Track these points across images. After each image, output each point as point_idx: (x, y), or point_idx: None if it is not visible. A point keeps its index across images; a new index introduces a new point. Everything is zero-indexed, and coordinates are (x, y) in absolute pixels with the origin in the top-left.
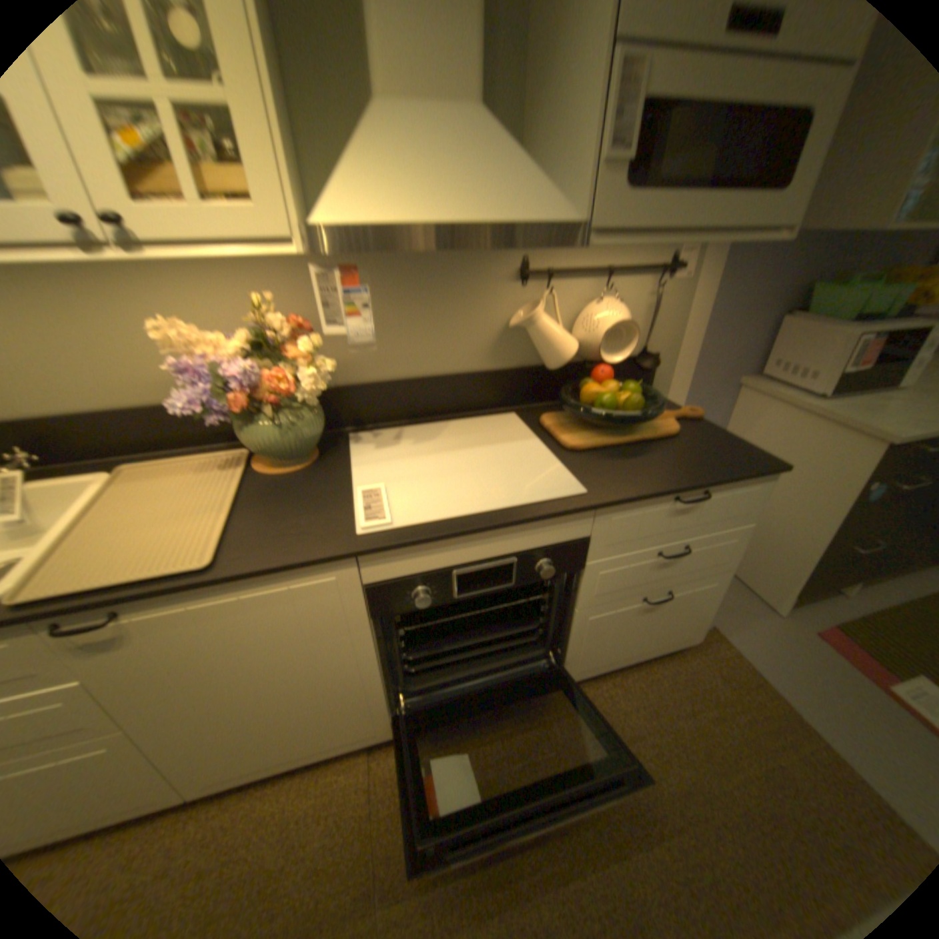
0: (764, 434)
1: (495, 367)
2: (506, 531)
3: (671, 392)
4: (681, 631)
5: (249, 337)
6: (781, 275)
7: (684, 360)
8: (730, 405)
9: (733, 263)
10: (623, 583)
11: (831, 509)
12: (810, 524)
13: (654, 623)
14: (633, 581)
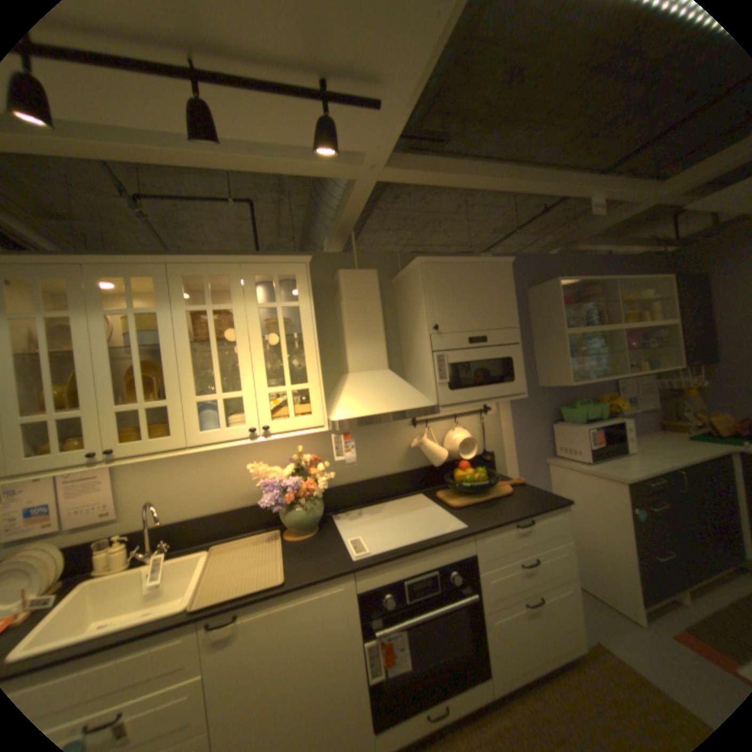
0: (571, 491)
1: (406, 470)
2: (429, 553)
3: (508, 473)
4: (565, 639)
5: (293, 468)
6: (541, 407)
7: (508, 454)
8: (547, 477)
9: (514, 405)
10: (507, 591)
11: (625, 533)
12: (621, 546)
13: (541, 629)
14: (513, 589)
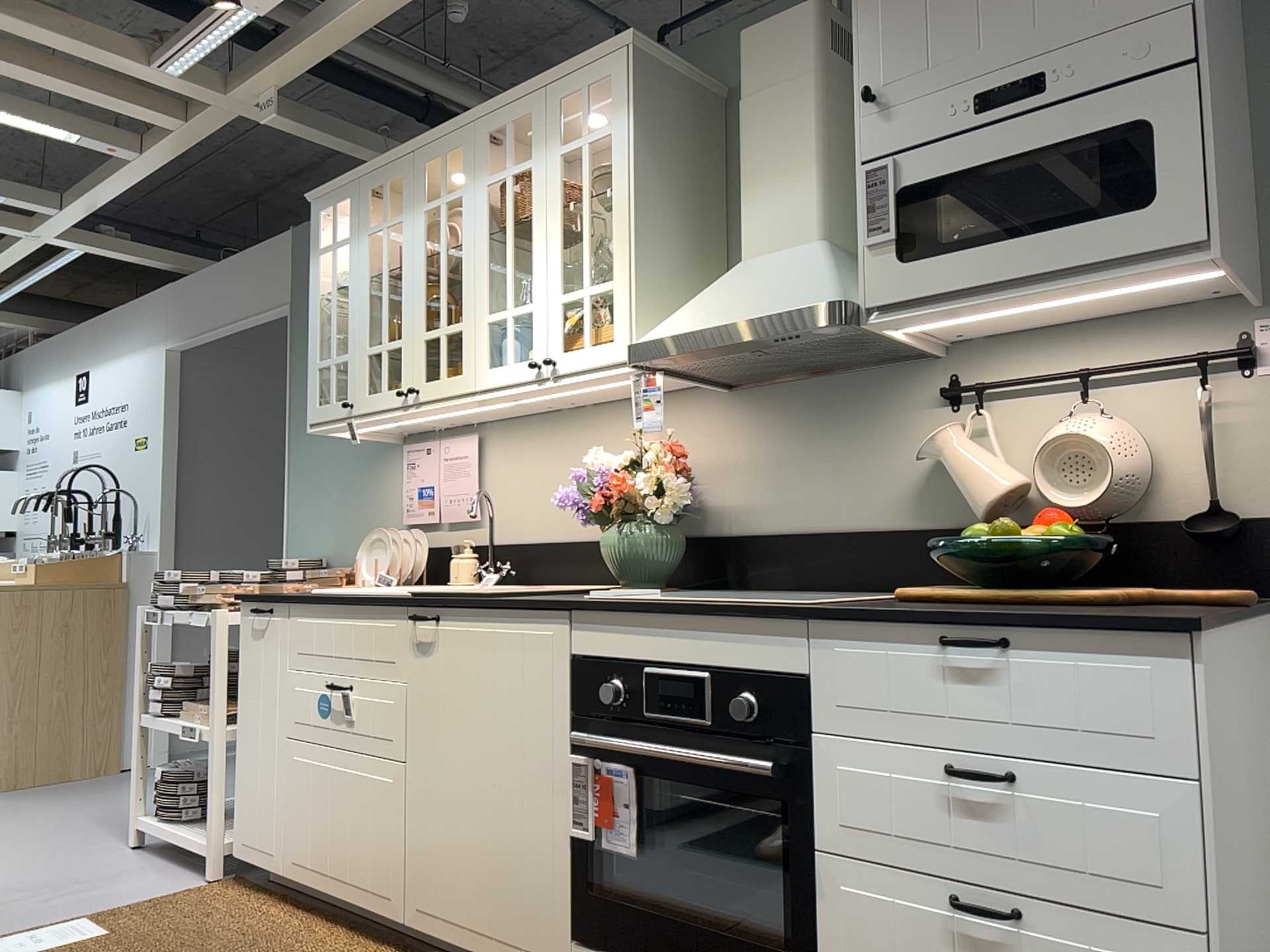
0: None
1: (918, 526)
2: (698, 627)
3: None
4: None
5: (635, 460)
6: None
7: None
8: None
9: None
10: (889, 818)
11: None
12: None
13: None
14: (909, 822)
